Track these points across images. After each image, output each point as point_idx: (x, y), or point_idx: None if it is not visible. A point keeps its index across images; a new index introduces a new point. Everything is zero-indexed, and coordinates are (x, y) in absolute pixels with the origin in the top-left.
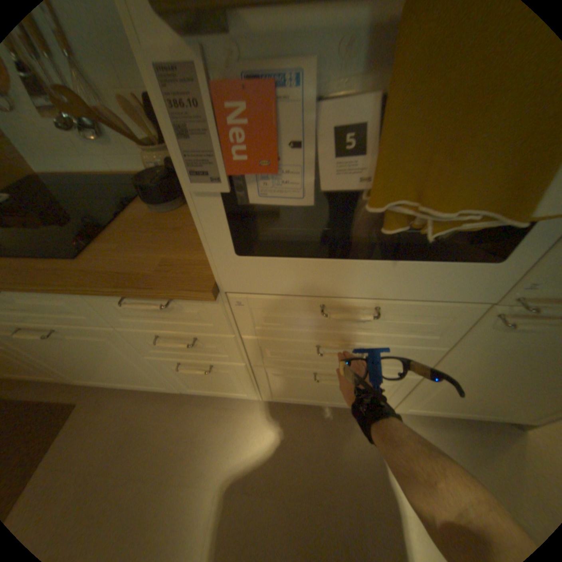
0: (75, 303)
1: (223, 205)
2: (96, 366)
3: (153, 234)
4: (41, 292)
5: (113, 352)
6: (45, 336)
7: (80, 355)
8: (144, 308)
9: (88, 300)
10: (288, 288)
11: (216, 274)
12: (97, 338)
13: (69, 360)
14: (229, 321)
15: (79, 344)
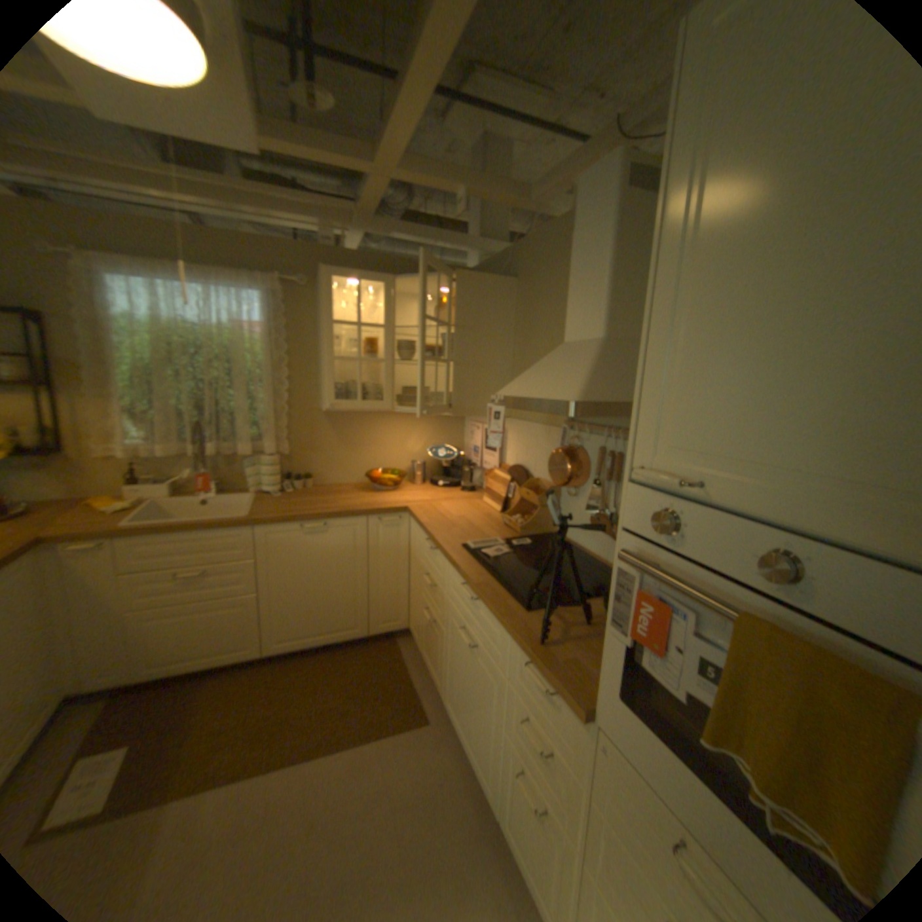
0: (505, 643)
1: (626, 657)
2: (471, 706)
3: (589, 638)
4: (496, 620)
5: (491, 704)
6: (470, 648)
7: (472, 685)
8: (538, 686)
9: (512, 647)
10: (652, 781)
11: (603, 708)
12: (493, 681)
13: (463, 680)
14: (589, 768)
15: (480, 674)
